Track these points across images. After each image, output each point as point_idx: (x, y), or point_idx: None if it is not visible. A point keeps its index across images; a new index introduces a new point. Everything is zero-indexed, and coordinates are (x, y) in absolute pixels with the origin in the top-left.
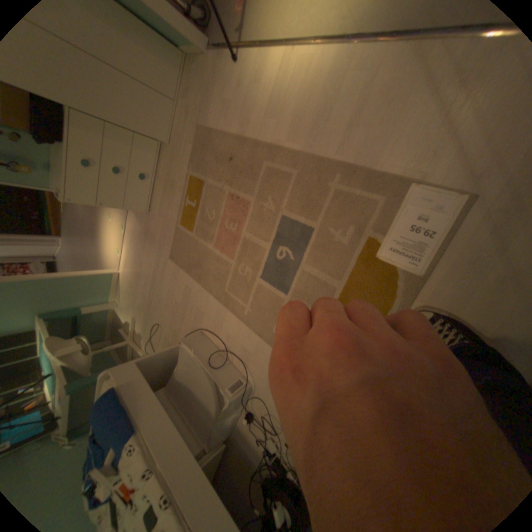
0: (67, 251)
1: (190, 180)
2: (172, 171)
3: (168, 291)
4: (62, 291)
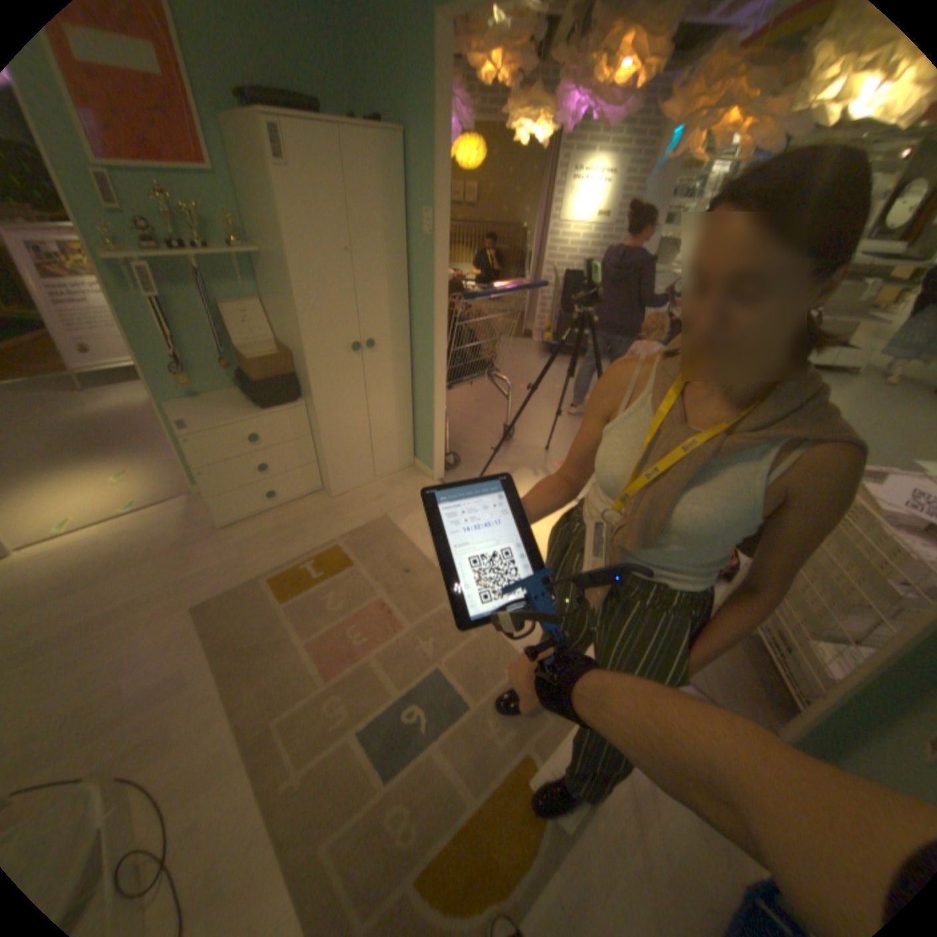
0: None
1: (332, 550)
2: (311, 524)
3: (117, 663)
4: None
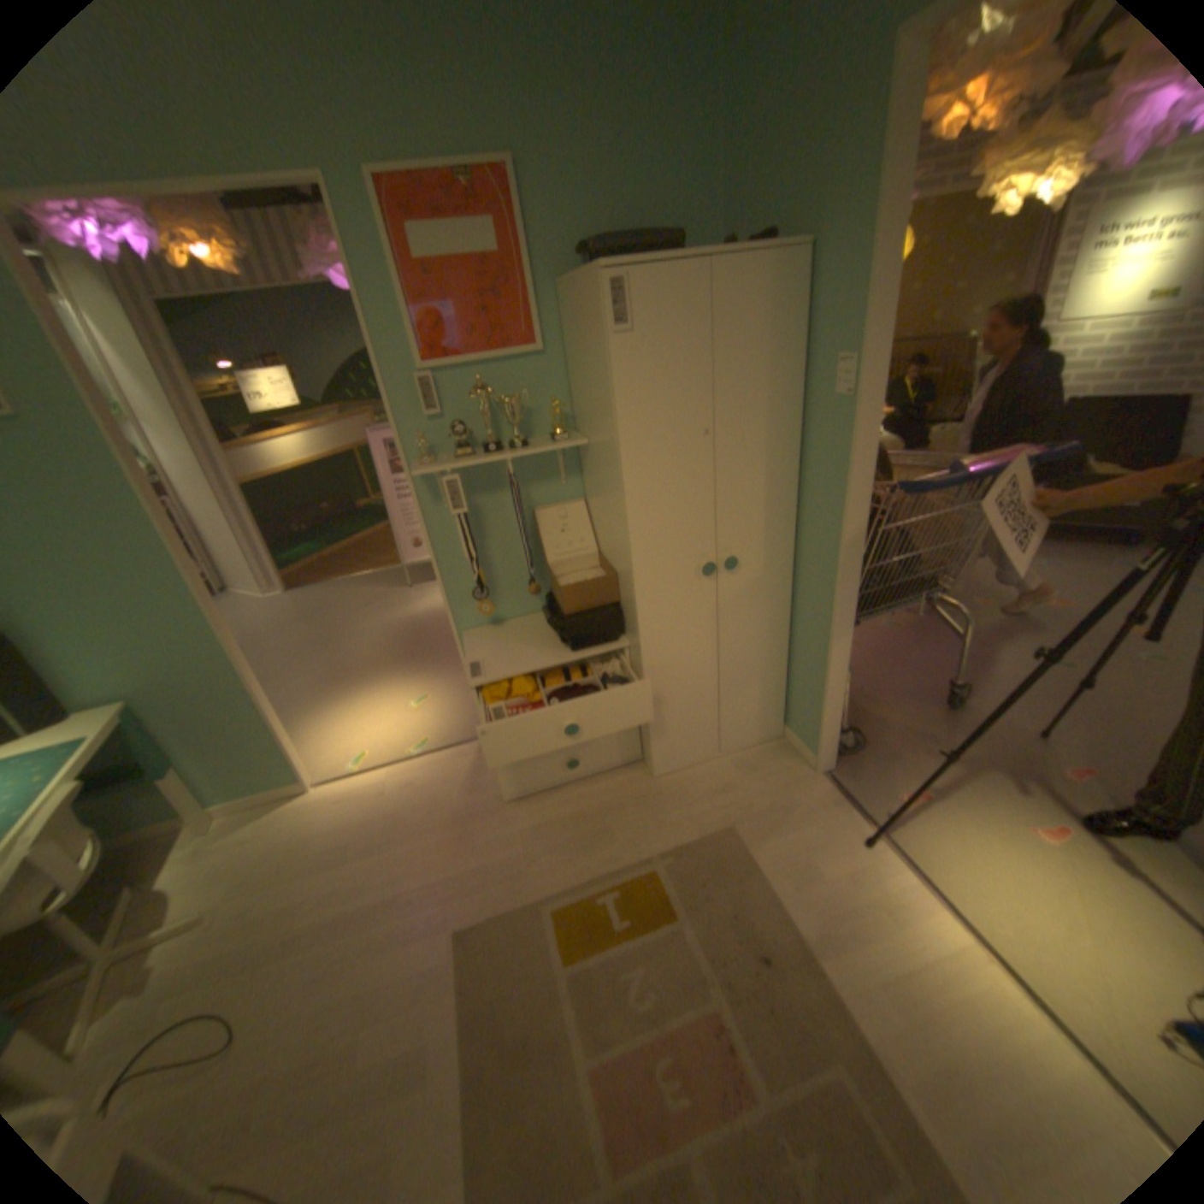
0: (259, 625)
1: (648, 881)
2: (623, 822)
3: (362, 1002)
4: (212, 724)
